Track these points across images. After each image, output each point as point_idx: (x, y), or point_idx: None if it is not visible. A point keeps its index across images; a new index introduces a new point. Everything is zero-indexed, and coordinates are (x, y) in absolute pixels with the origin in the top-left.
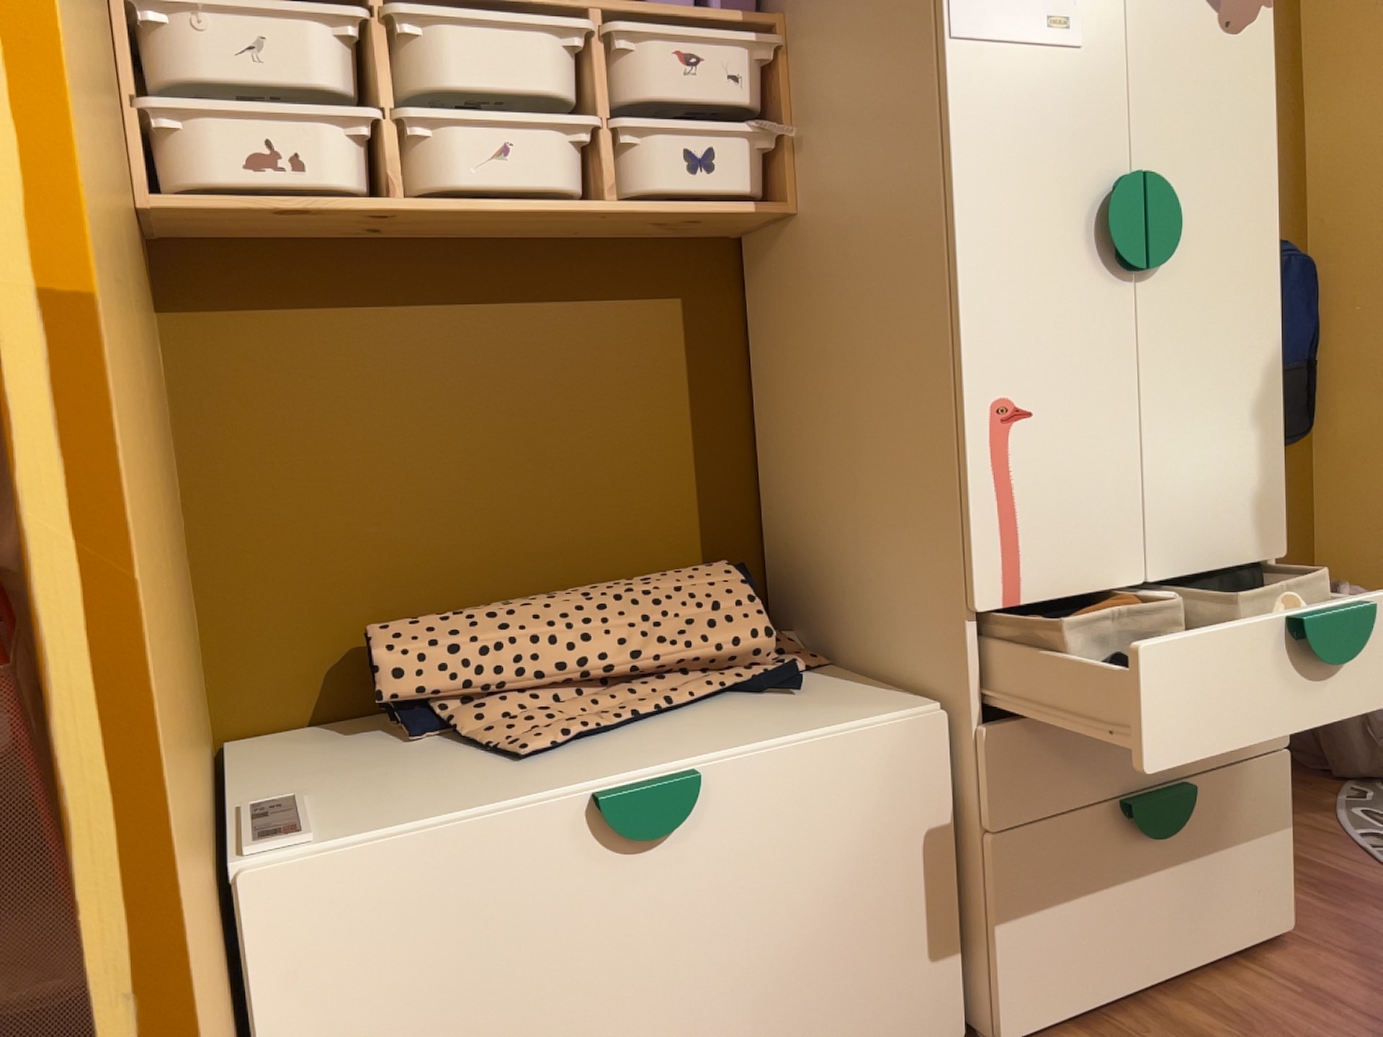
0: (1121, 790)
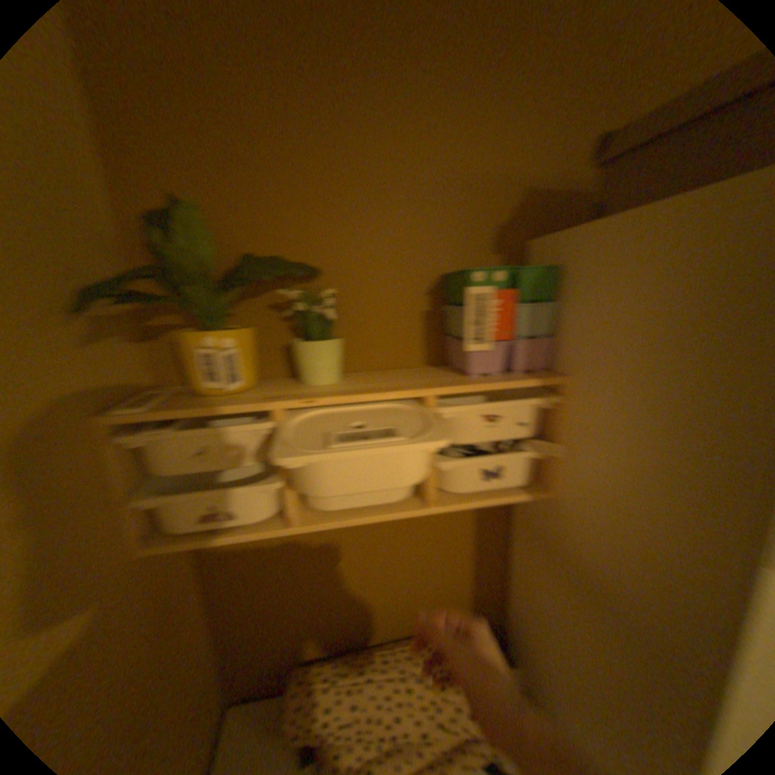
0: None
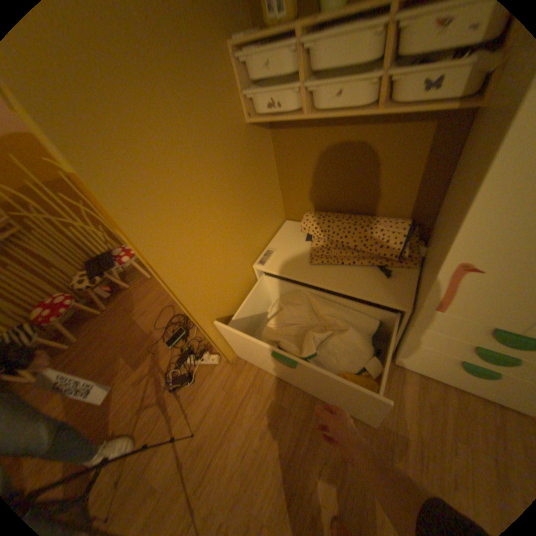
0: (463, 359)
